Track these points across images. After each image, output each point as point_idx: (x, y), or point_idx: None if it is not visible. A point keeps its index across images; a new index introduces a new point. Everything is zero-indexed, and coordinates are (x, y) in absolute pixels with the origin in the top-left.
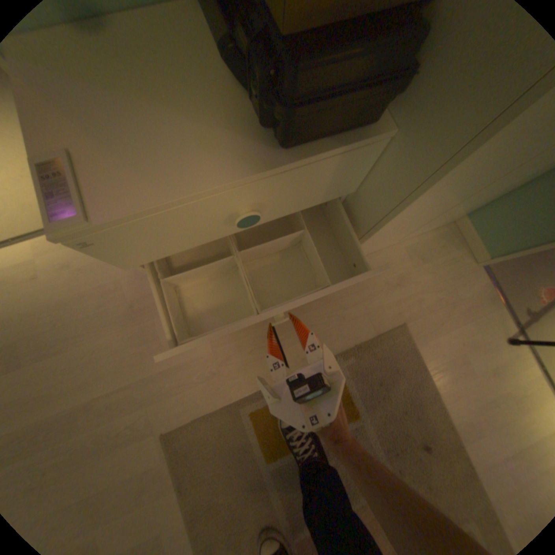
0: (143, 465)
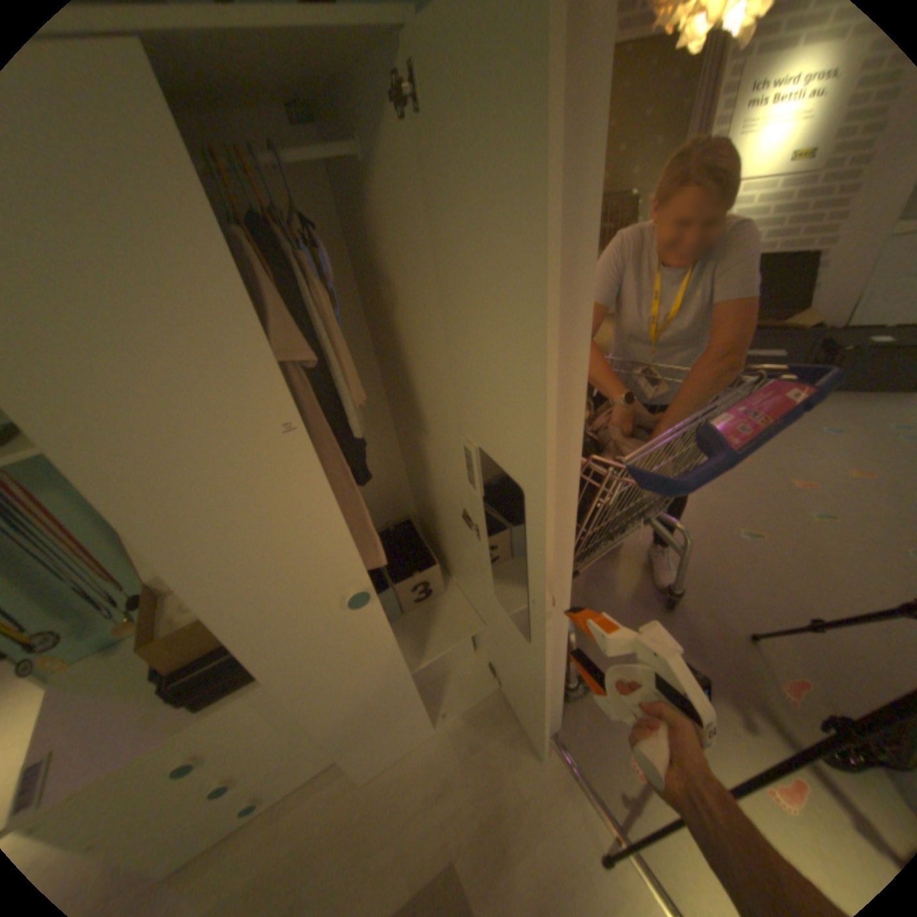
0: None
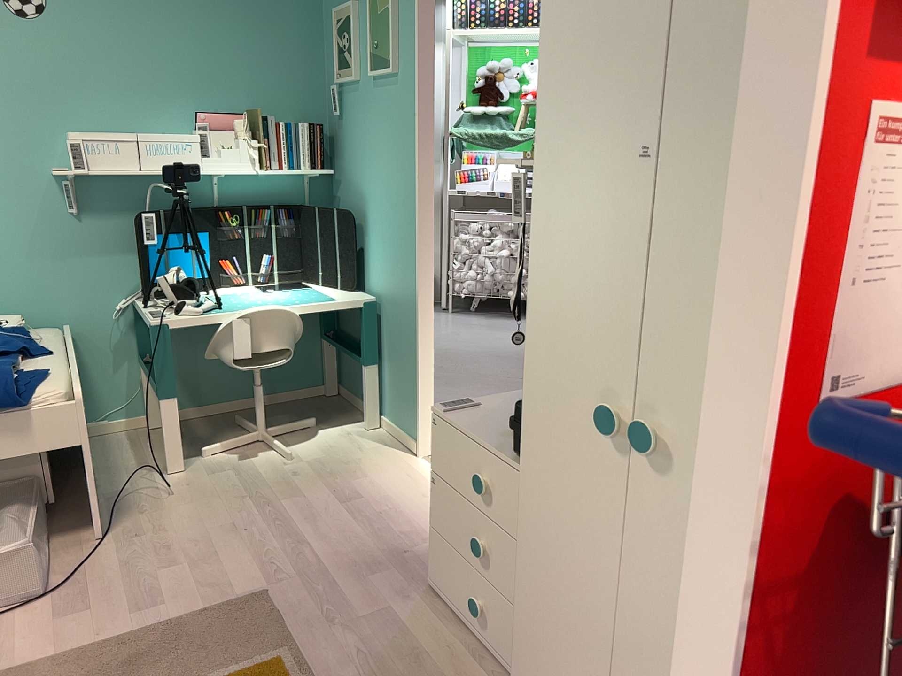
0: (238, 585)
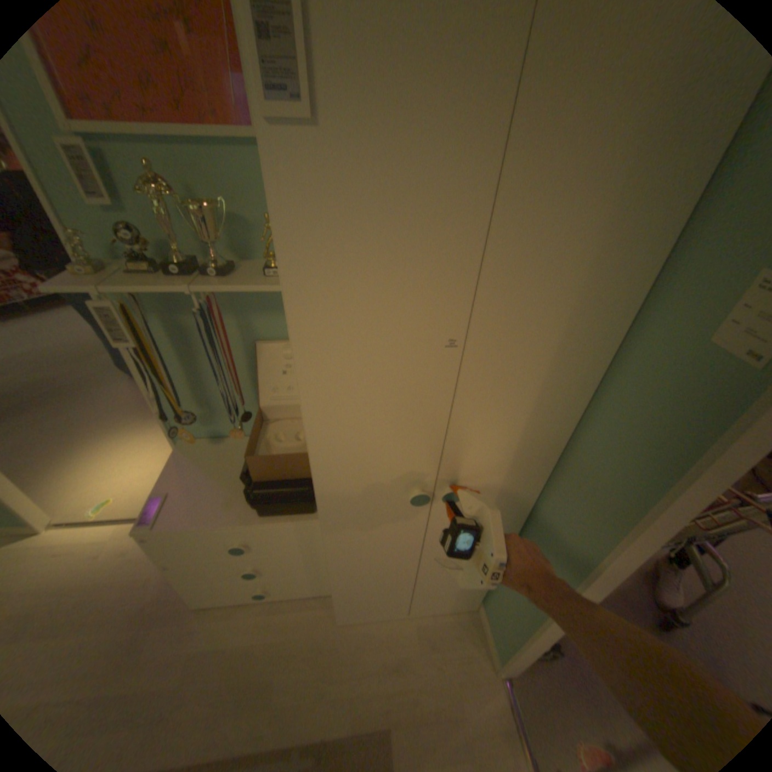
0: None
